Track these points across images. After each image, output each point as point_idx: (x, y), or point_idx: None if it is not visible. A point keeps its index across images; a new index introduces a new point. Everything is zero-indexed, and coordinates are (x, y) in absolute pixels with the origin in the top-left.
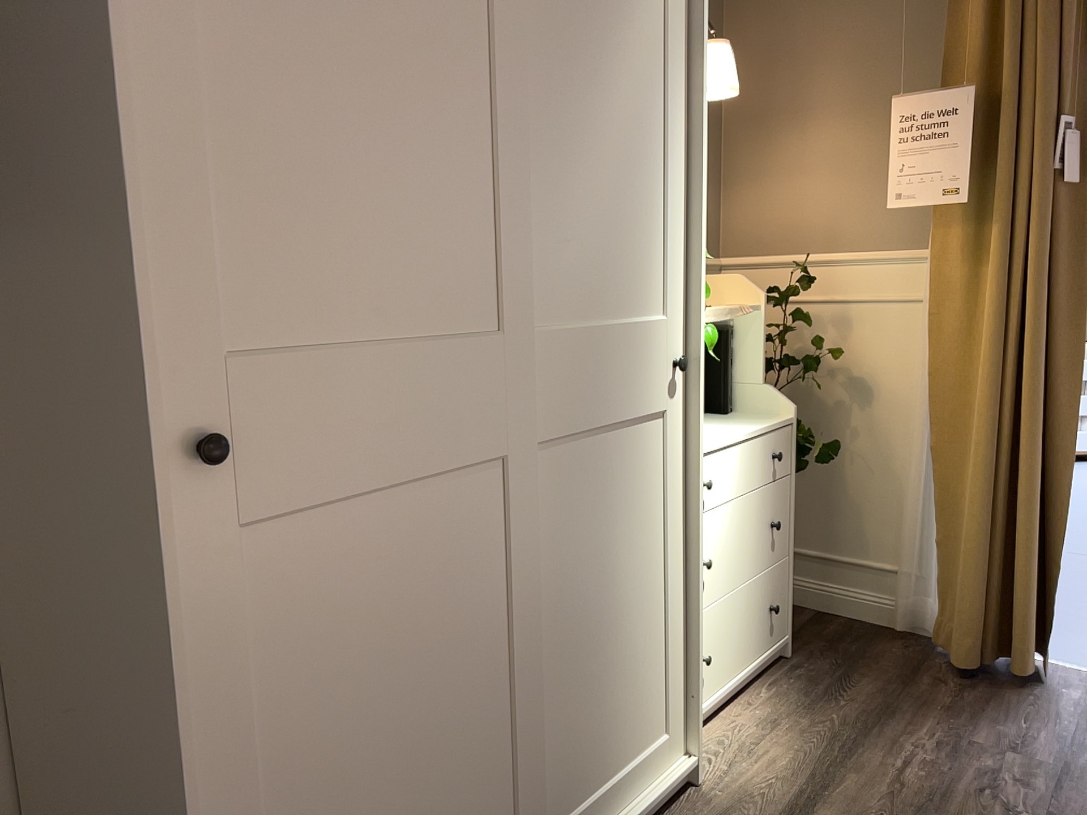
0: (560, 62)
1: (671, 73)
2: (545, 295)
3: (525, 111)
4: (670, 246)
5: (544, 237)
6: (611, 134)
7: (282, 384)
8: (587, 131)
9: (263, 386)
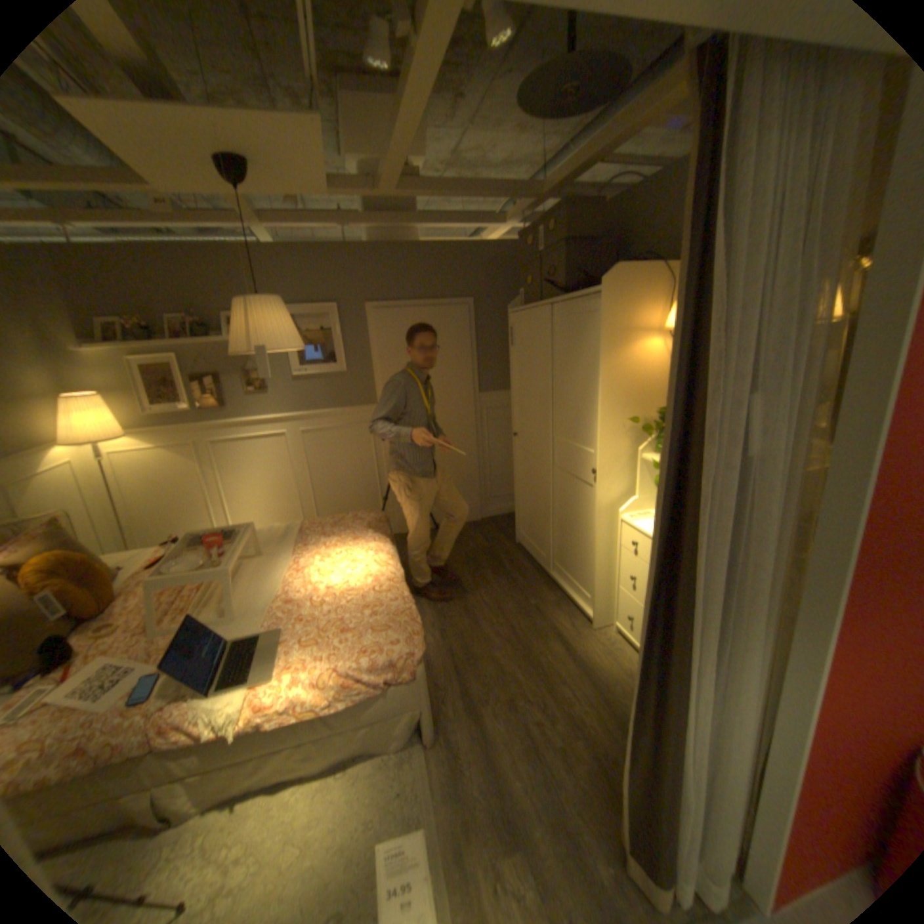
0: (563, 364)
1: (599, 356)
2: (559, 428)
3: (553, 380)
4: (597, 425)
5: (559, 413)
6: (577, 383)
7: (519, 428)
8: (570, 383)
9: (518, 428)
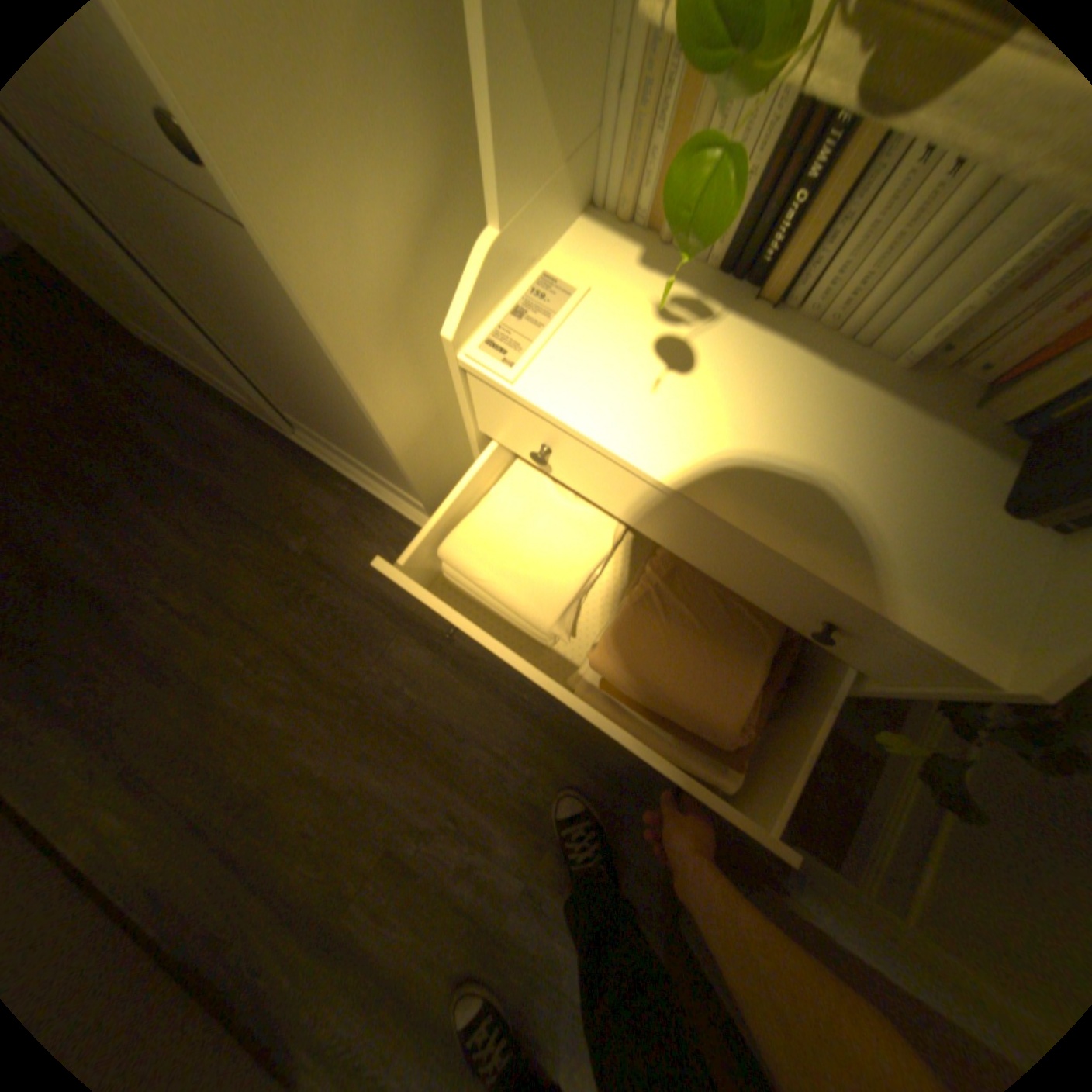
0: None
1: None
2: None
3: None
4: None
5: None
6: None
7: None
8: None
9: None
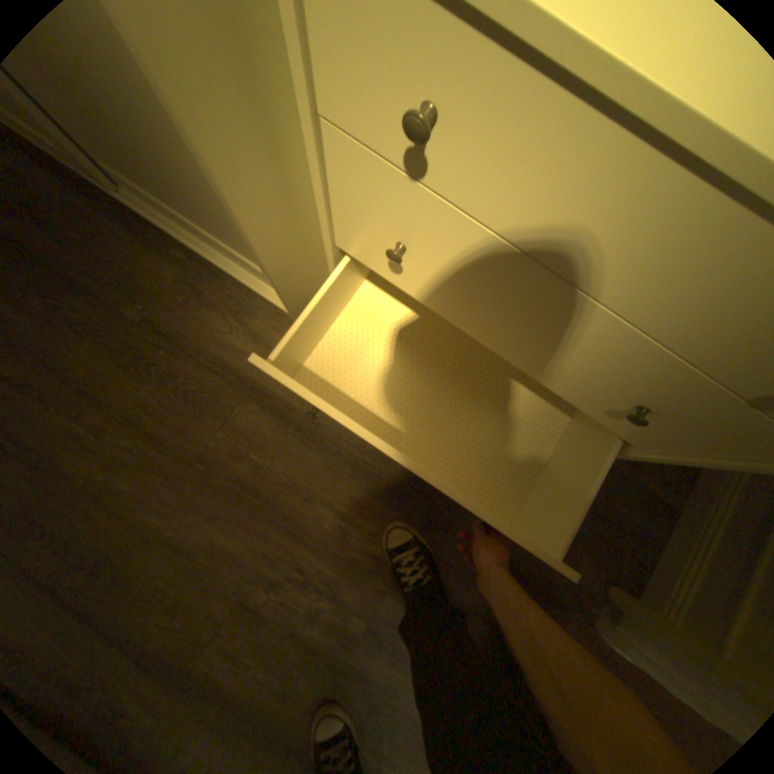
0: None
1: None
2: None
3: None
4: None
5: None
6: None
7: None
8: None
9: None
